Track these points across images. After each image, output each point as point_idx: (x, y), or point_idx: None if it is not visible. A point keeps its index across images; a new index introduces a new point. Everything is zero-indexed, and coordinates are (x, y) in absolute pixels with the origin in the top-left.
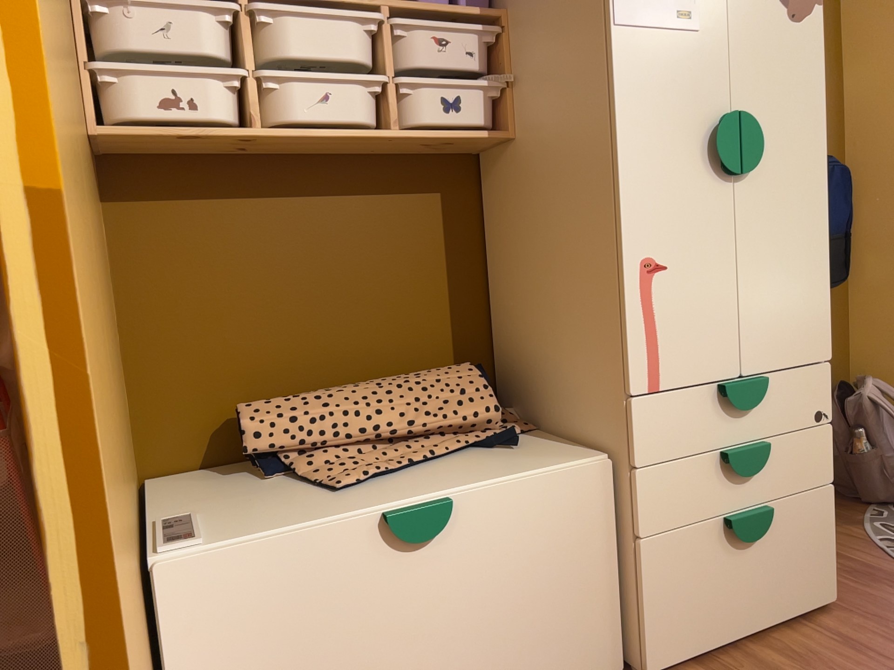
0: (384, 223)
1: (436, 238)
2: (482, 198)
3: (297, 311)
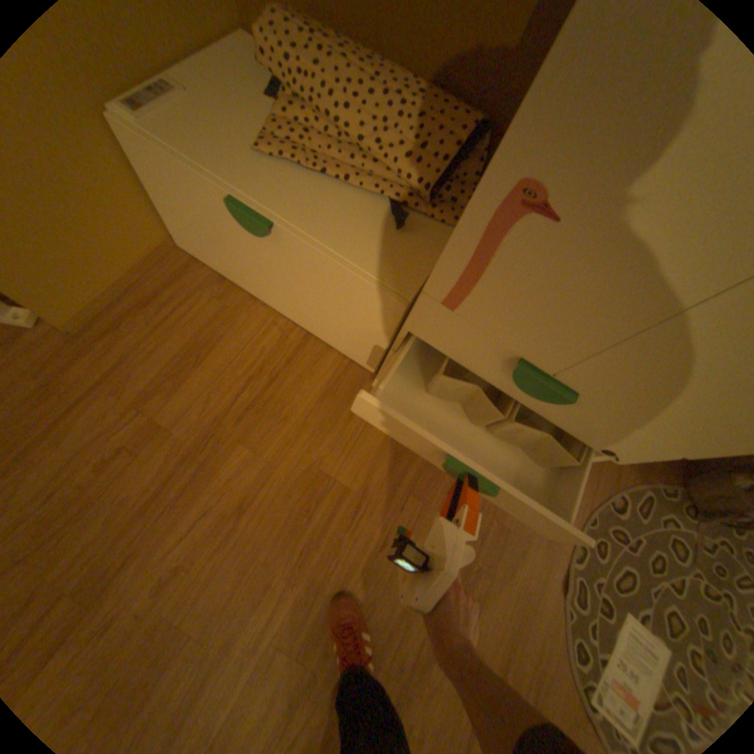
0: None
1: None
2: None
3: None
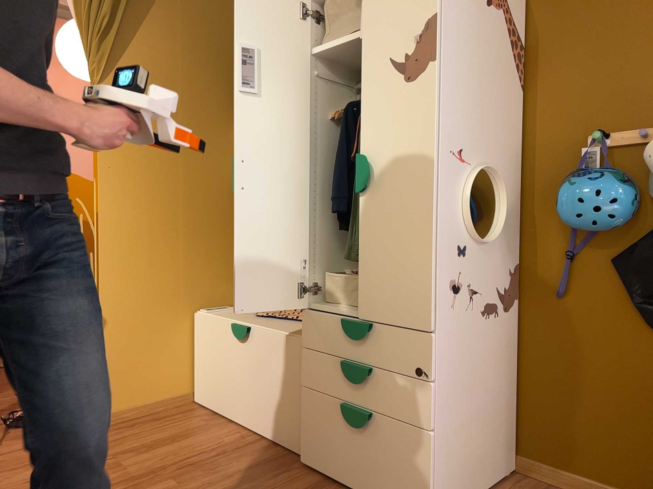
0: None
1: None
2: None
3: None
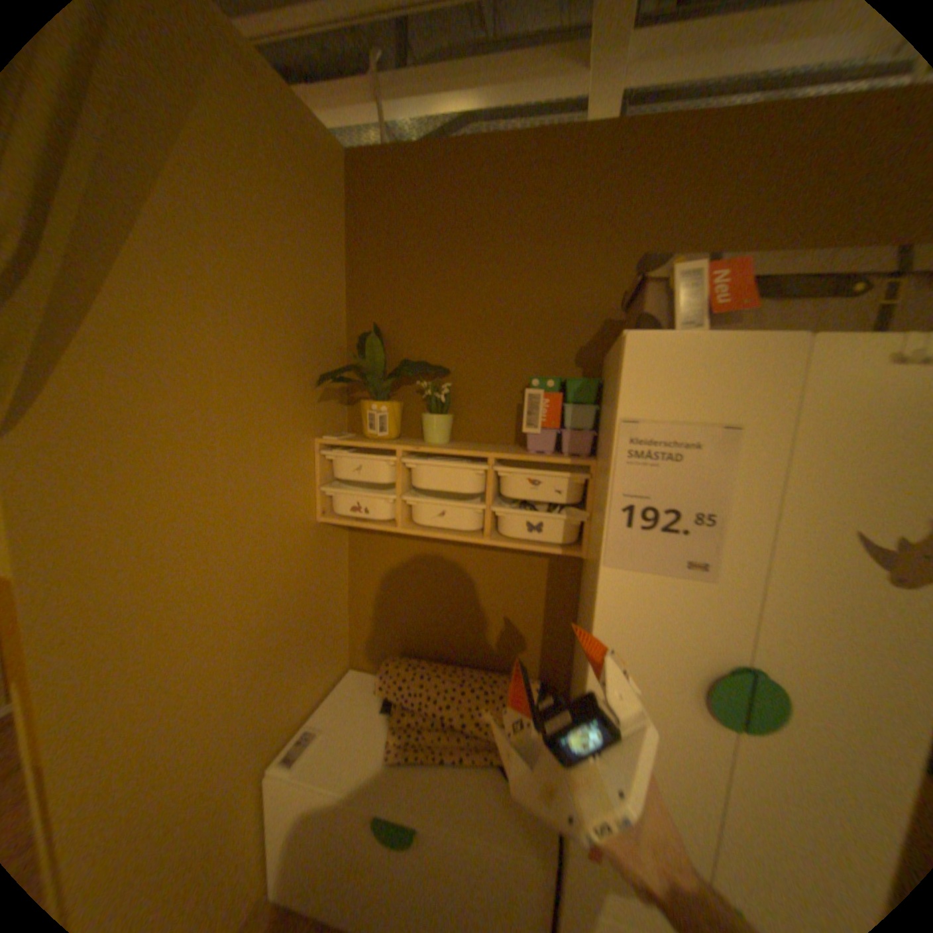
0: (501, 571)
1: (538, 589)
2: (581, 571)
3: (437, 609)
